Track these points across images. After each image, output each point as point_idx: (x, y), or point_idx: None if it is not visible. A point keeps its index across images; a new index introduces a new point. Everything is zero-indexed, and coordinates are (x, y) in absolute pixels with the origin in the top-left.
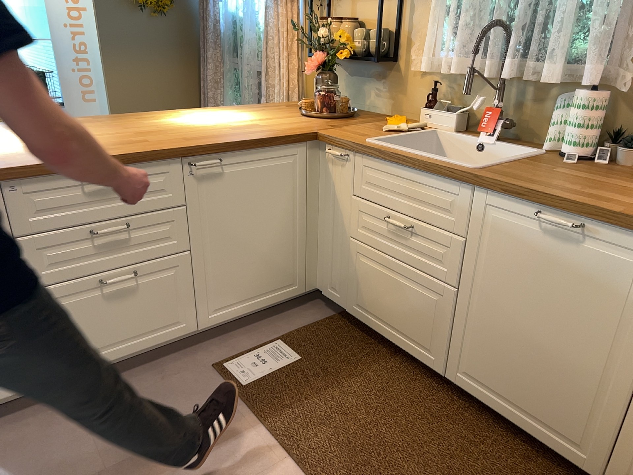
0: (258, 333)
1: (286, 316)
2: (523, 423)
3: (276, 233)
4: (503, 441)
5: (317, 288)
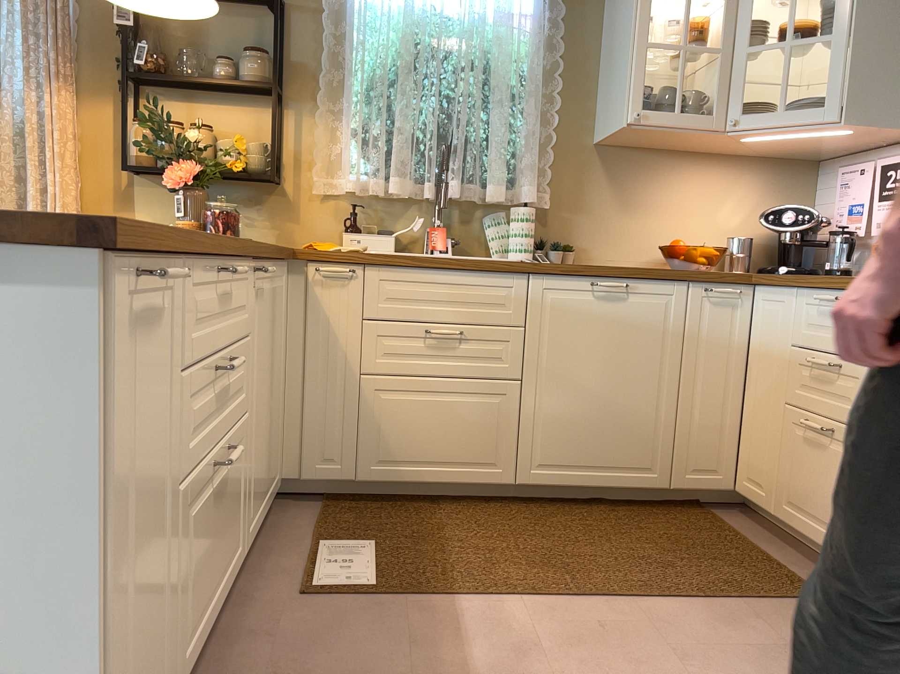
0: (279, 549)
1: (274, 525)
2: (604, 480)
3: (274, 390)
4: (590, 510)
5: (285, 478)
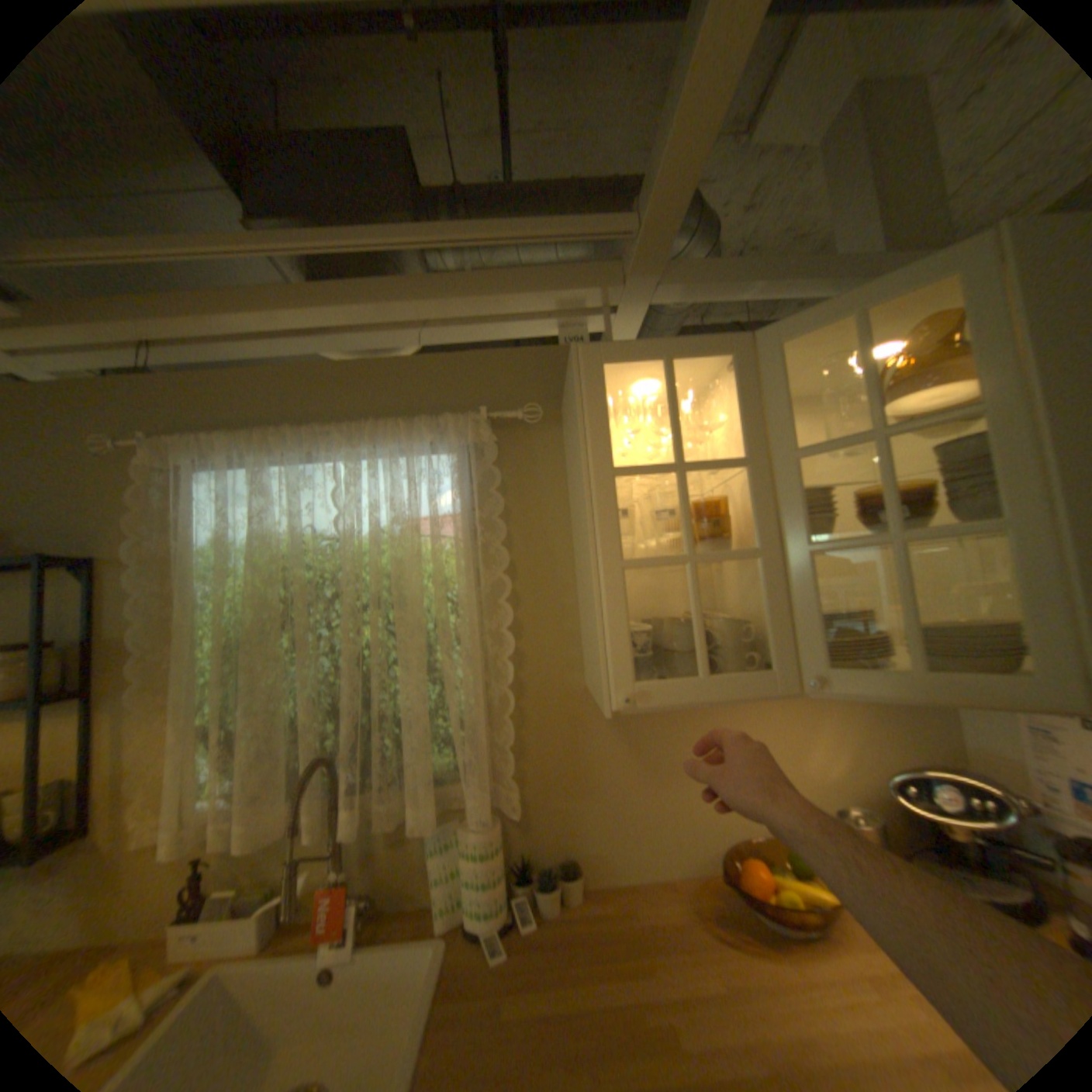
0: None
1: None
2: None
3: None
4: None
5: None
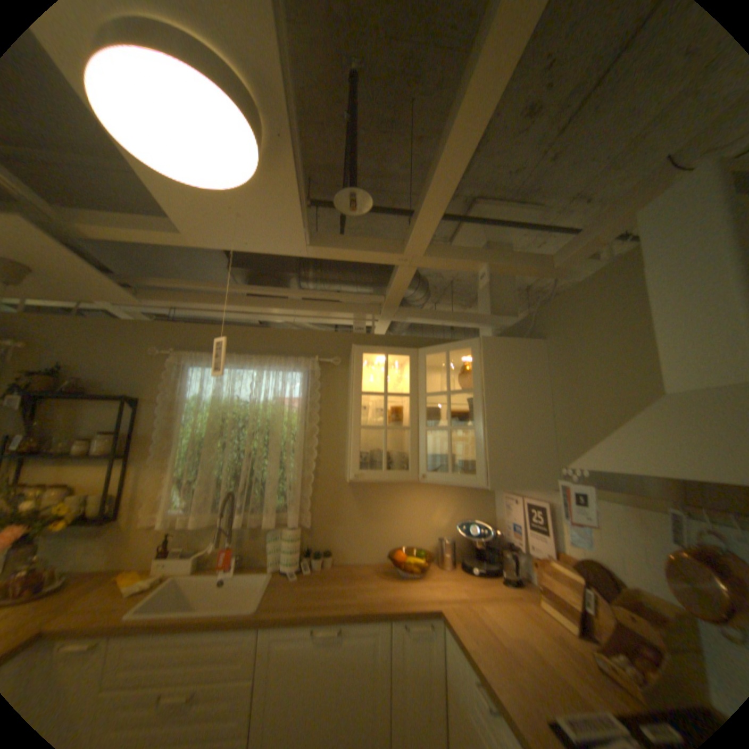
0: None
1: None
2: None
3: None
4: None
5: None
